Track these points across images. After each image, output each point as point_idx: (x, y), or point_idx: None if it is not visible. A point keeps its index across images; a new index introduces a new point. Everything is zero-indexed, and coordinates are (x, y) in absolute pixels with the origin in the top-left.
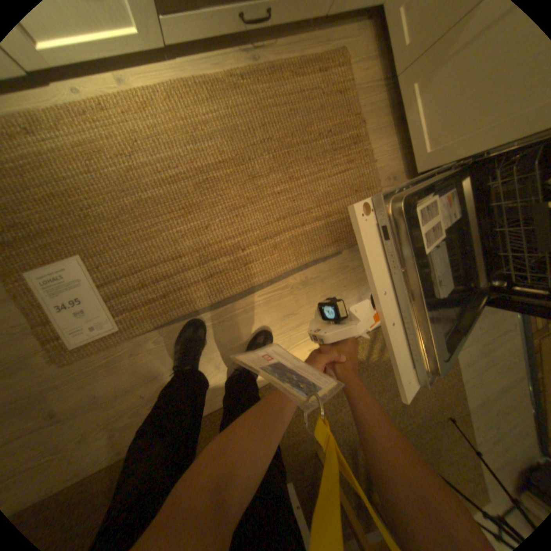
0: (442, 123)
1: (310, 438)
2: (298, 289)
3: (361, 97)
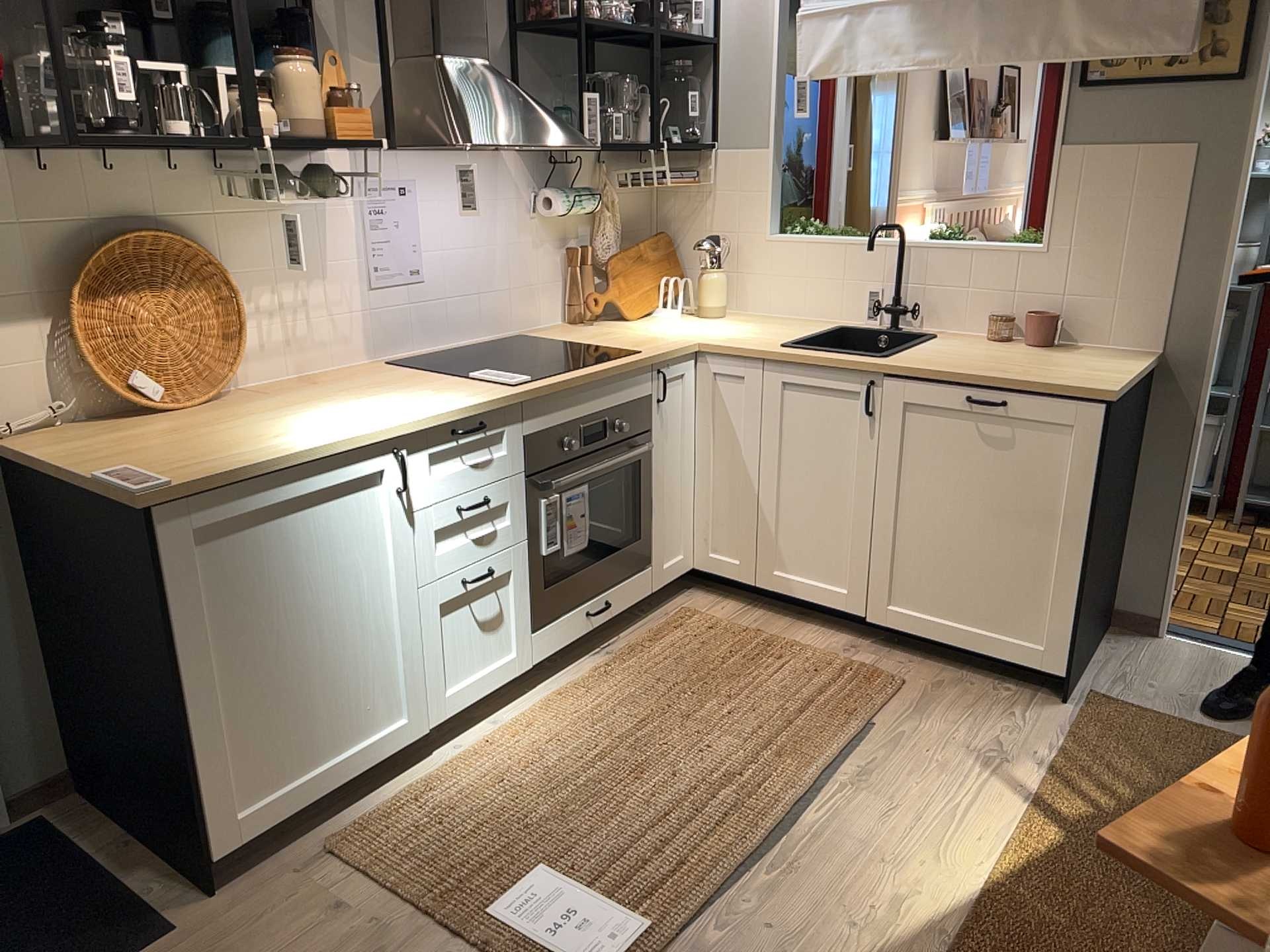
0: (828, 564)
1: None
2: (866, 782)
3: (741, 622)
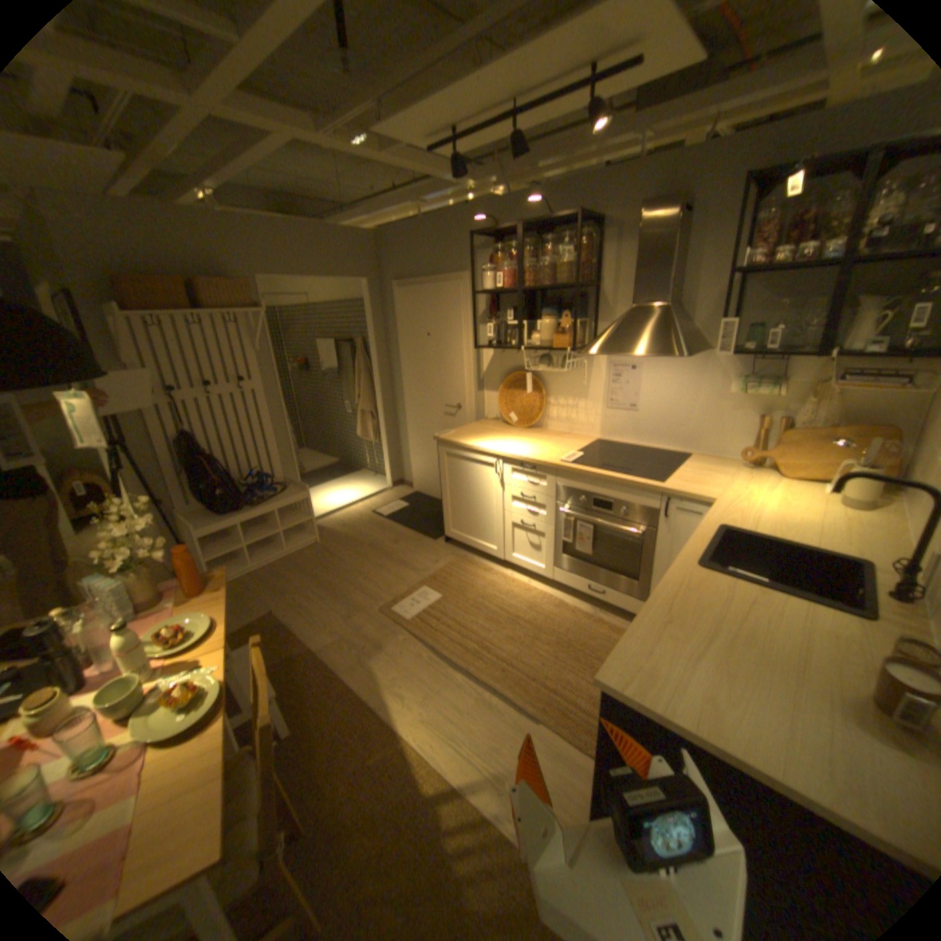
0: None
1: (323, 808)
2: (483, 705)
3: None
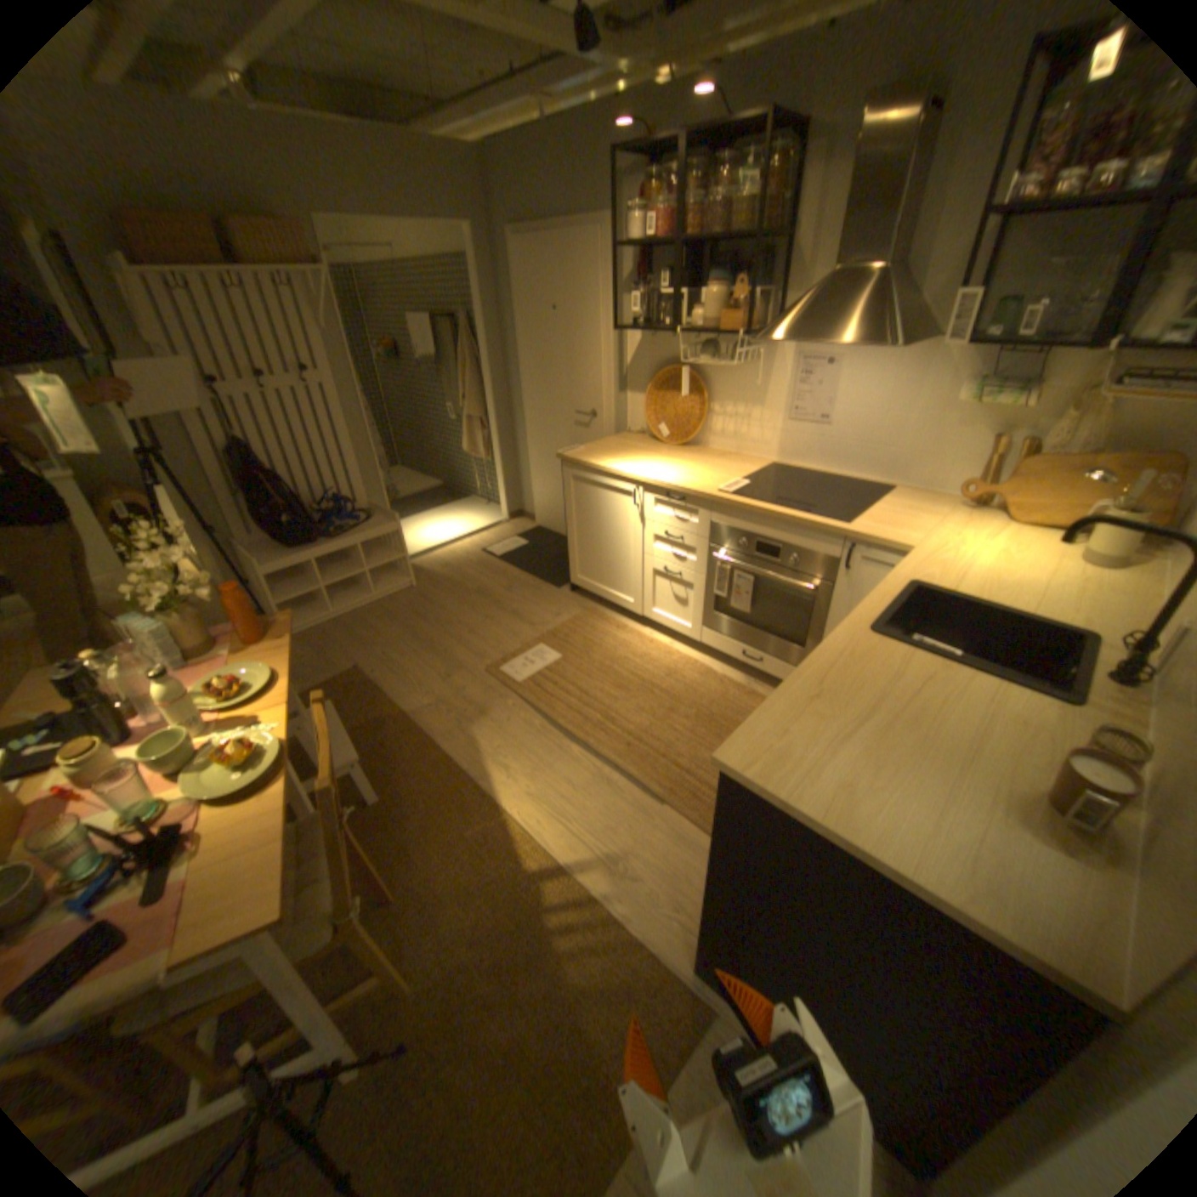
0: None
1: (413, 878)
2: (600, 782)
3: None
